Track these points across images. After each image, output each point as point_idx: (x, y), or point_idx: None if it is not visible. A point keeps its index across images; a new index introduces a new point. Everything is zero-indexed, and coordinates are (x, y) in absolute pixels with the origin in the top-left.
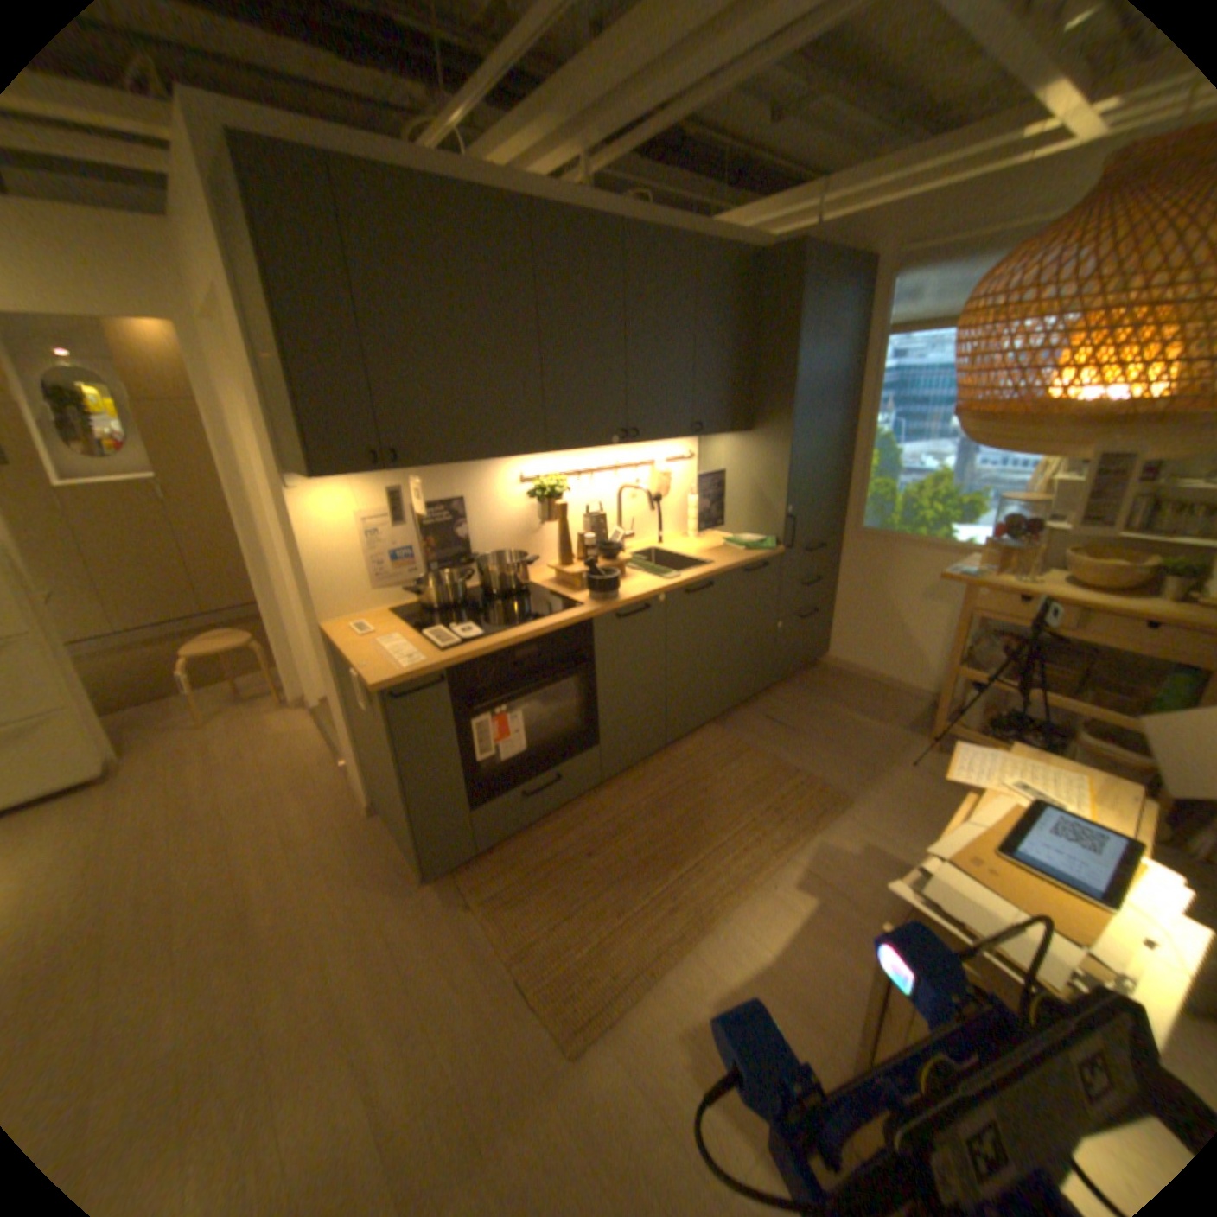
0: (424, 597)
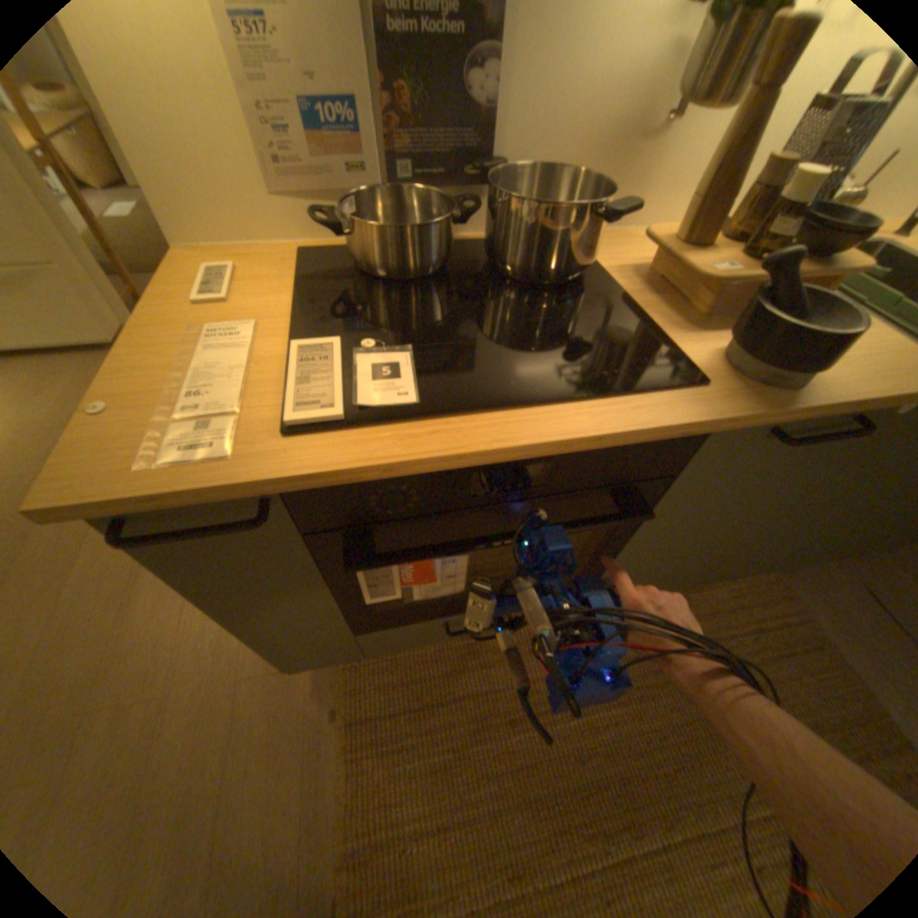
0: (358, 237)
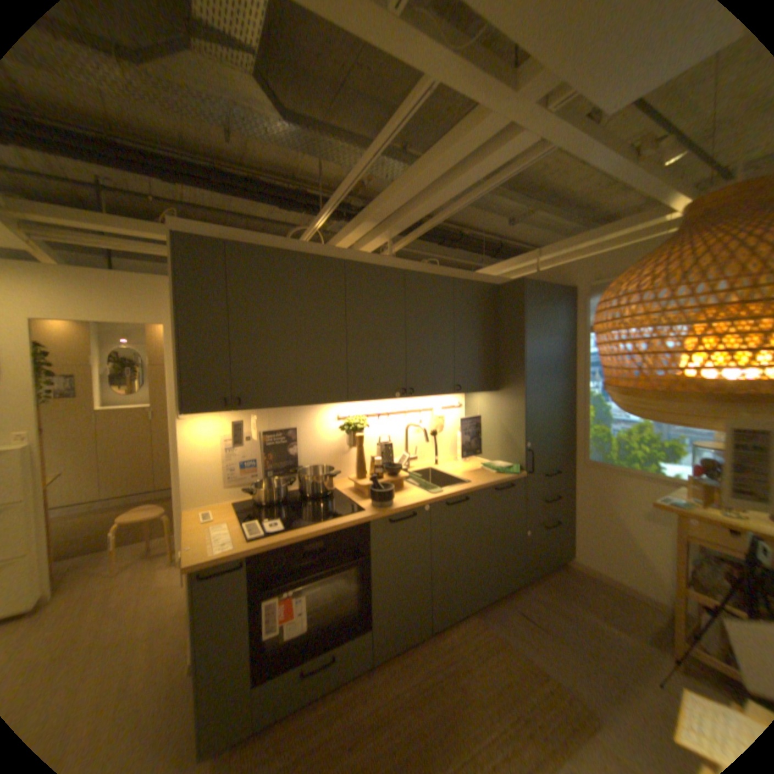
0: (256, 495)
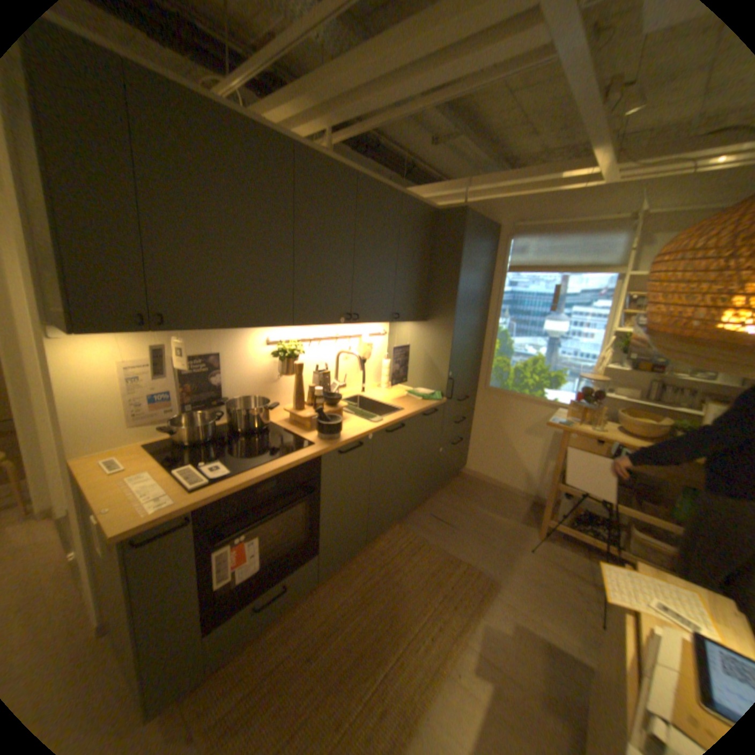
0: (176, 434)
